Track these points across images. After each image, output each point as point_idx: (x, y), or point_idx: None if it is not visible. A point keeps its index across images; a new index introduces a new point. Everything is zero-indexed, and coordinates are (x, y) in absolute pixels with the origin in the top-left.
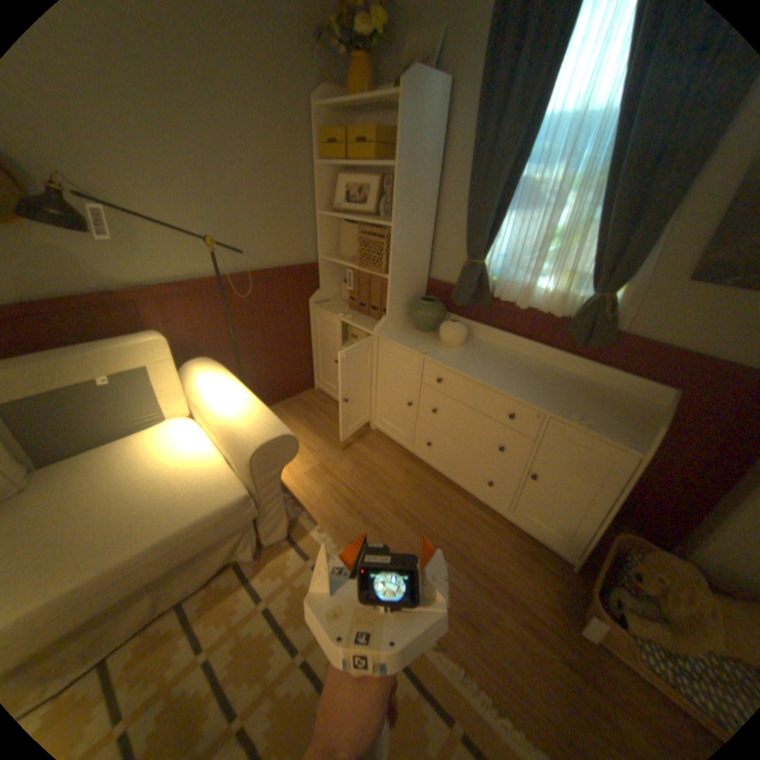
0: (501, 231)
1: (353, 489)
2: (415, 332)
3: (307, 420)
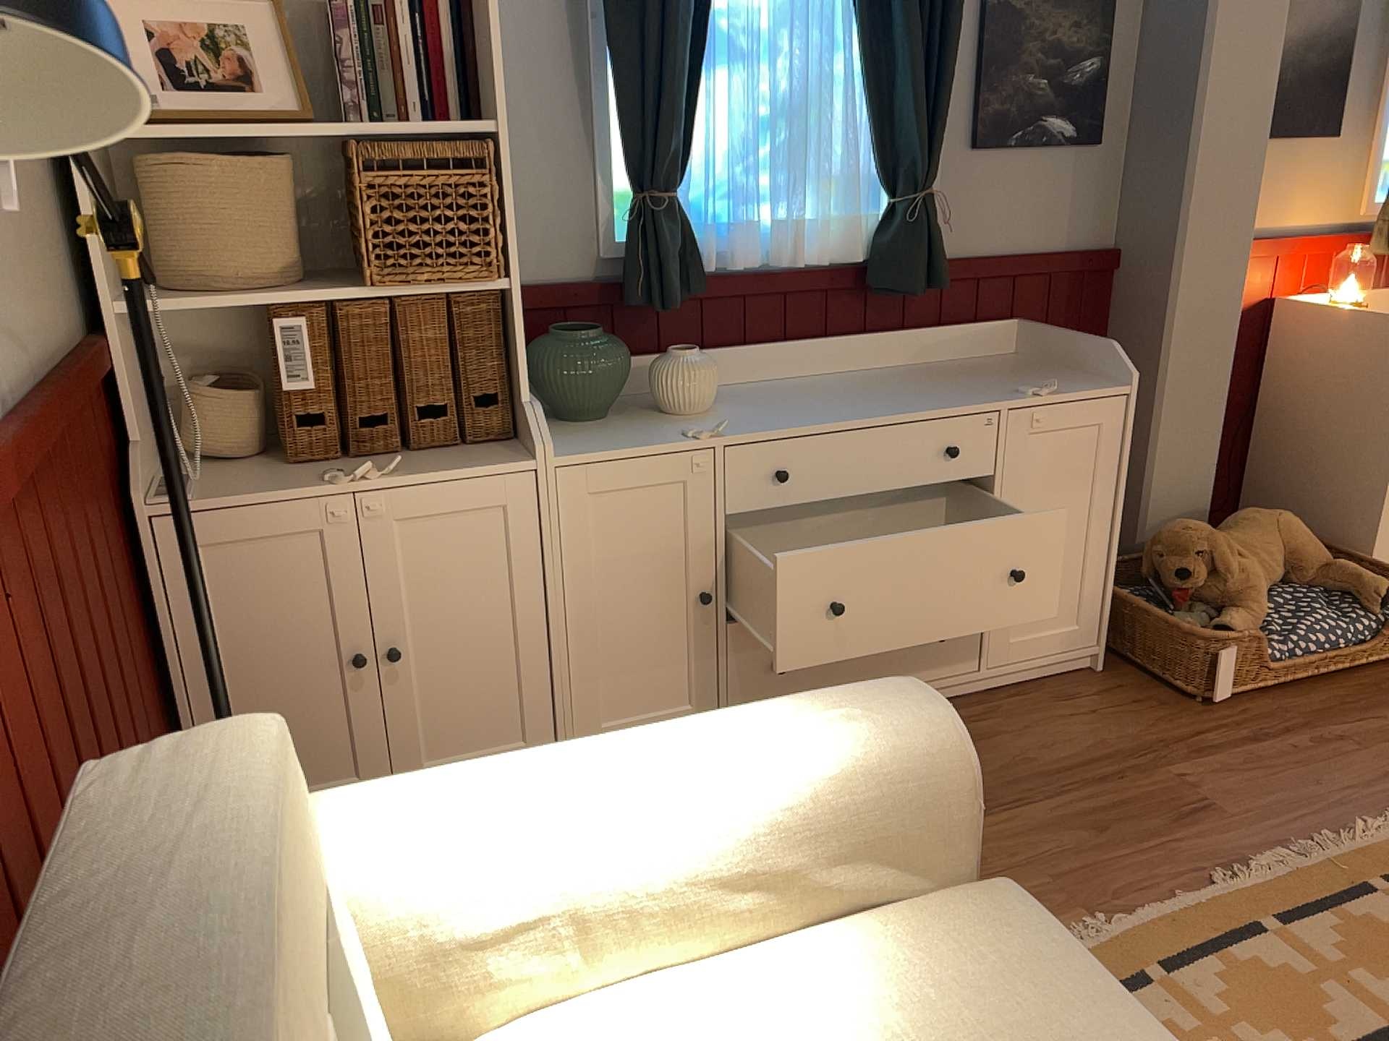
0: (697, 120)
1: None
2: (589, 427)
3: None
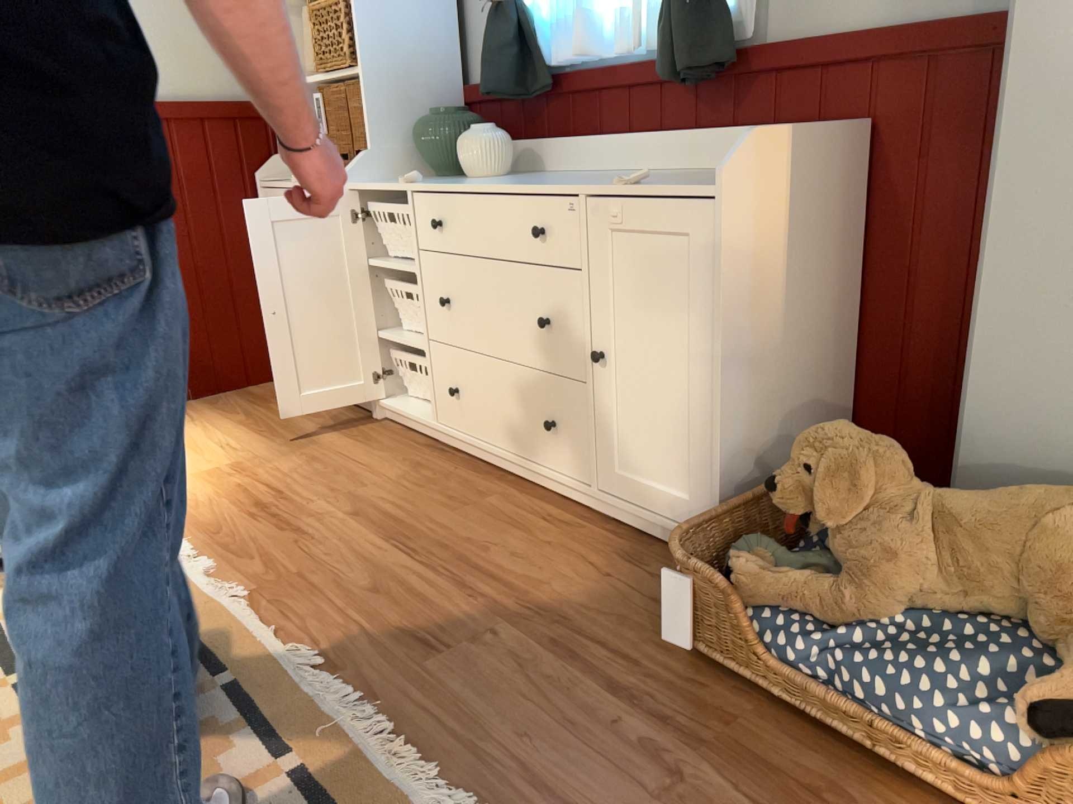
0: None
1: (281, 490)
2: (425, 179)
3: (246, 415)
